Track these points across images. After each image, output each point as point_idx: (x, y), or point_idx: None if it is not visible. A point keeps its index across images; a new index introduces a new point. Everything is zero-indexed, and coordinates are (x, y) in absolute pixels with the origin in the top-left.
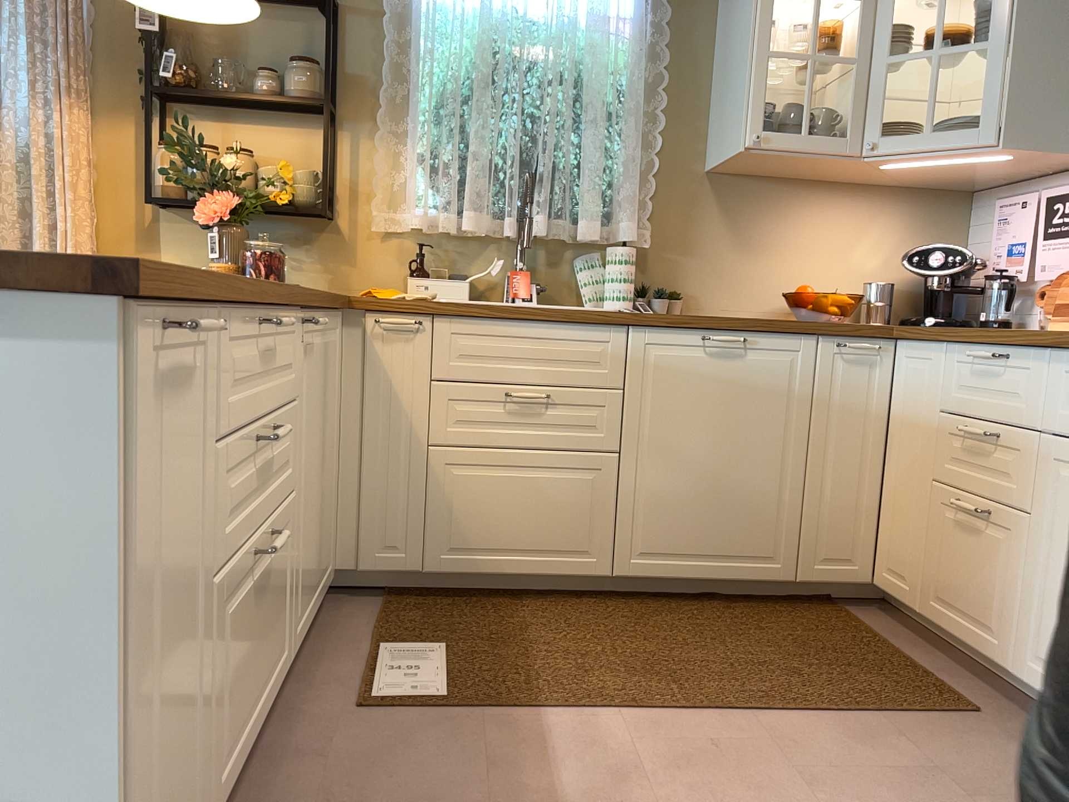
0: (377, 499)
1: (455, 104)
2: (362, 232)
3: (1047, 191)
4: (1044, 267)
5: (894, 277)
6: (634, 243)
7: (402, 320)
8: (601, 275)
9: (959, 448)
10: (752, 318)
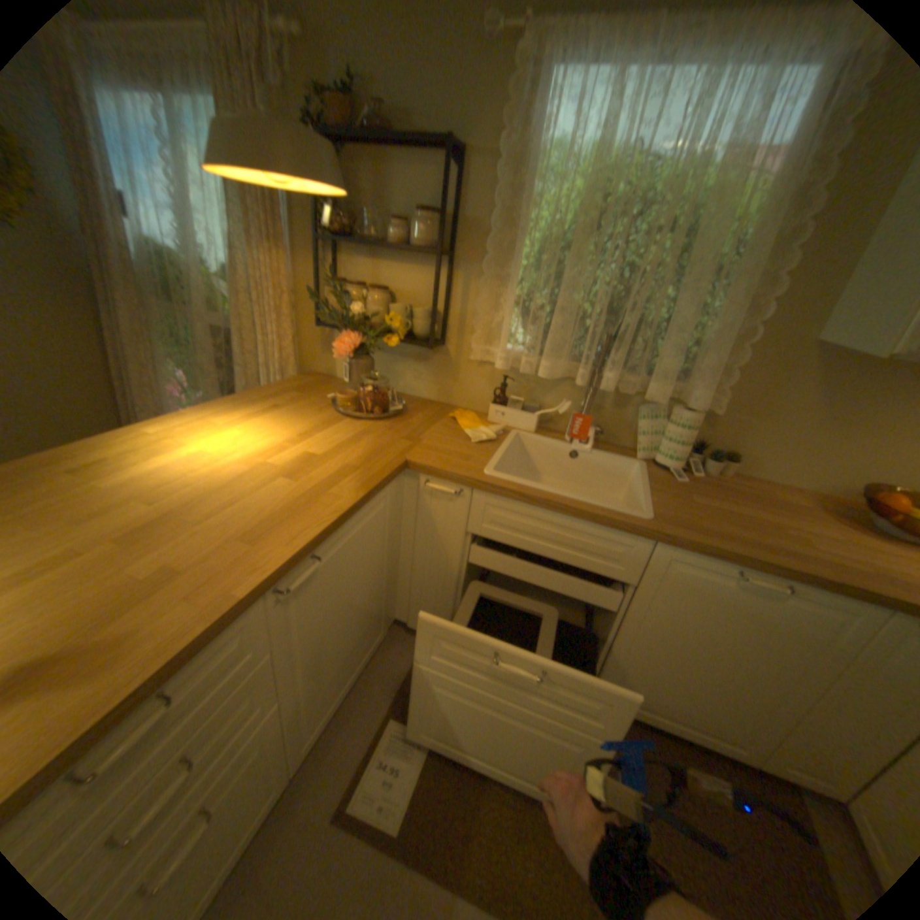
0: (422, 593)
1: (553, 255)
2: (464, 356)
3: None
4: None
5: None
6: (704, 403)
7: (446, 489)
8: (660, 429)
9: None
10: (812, 569)
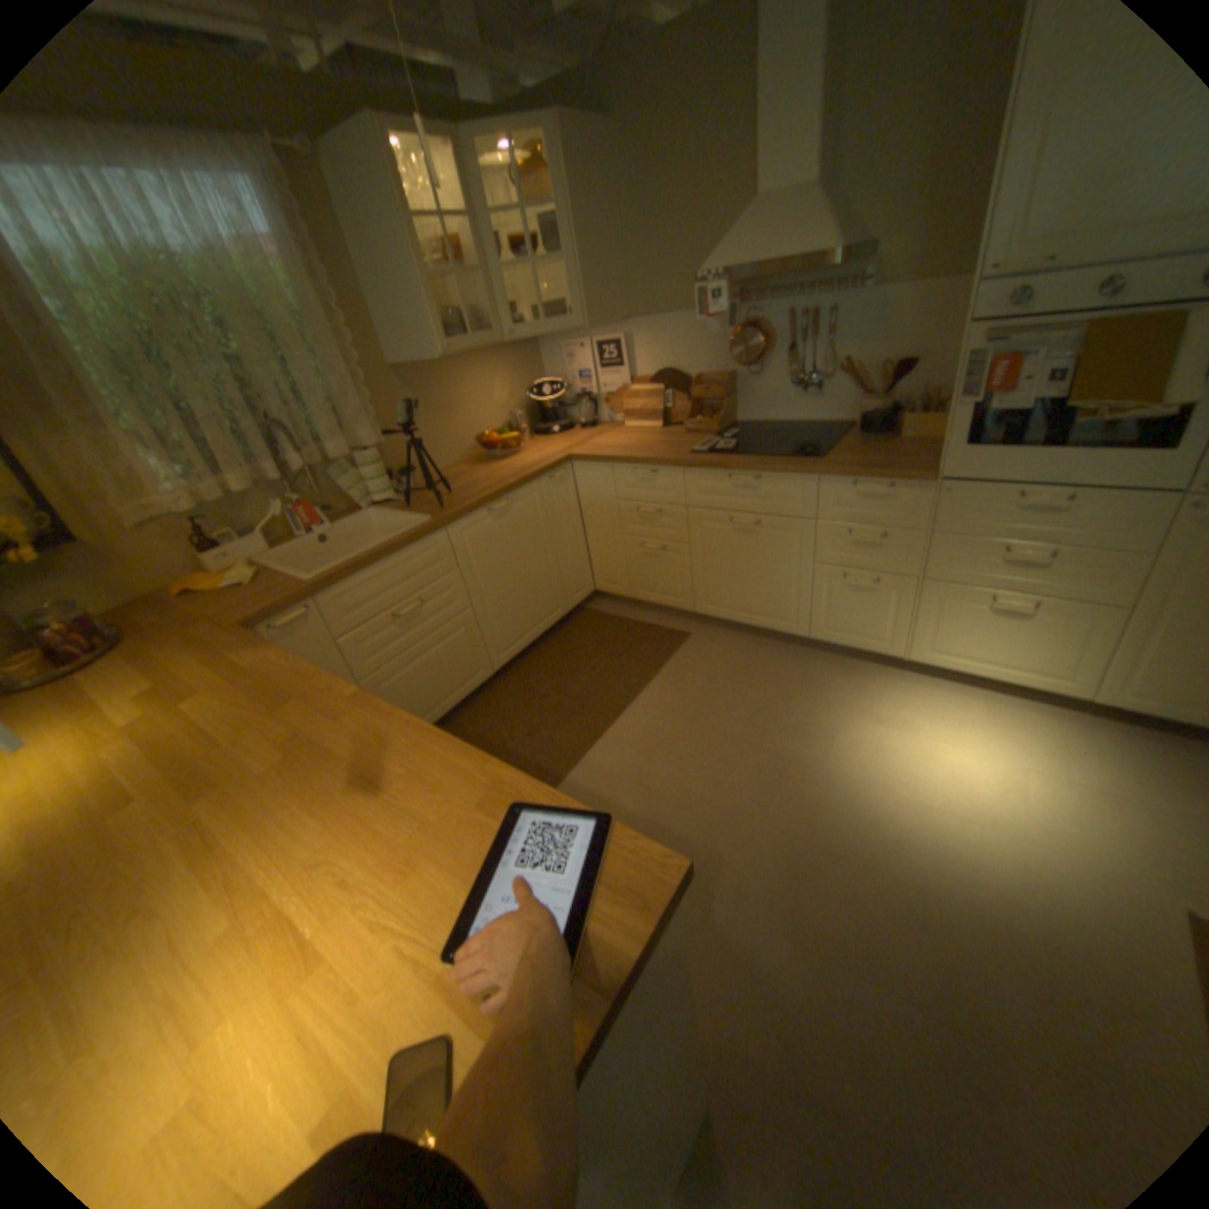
0: None
1: (148, 376)
2: (110, 536)
3: (593, 339)
4: (603, 386)
5: (516, 403)
6: (365, 444)
7: (296, 616)
8: (356, 480)
9: (634, 518)
10: (504, 485)
